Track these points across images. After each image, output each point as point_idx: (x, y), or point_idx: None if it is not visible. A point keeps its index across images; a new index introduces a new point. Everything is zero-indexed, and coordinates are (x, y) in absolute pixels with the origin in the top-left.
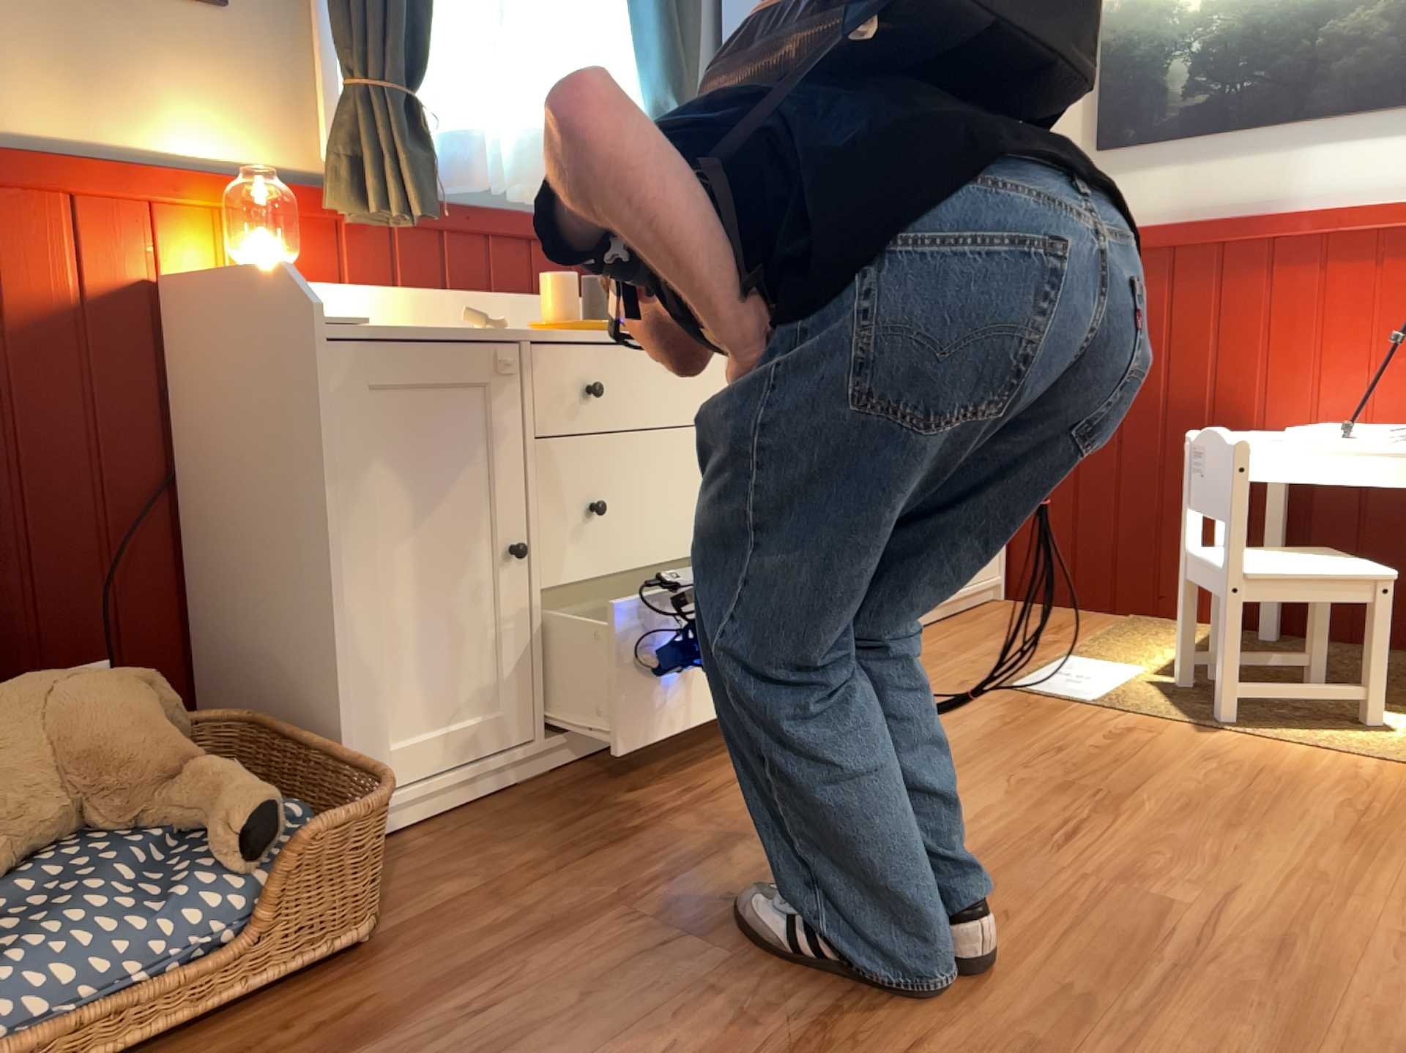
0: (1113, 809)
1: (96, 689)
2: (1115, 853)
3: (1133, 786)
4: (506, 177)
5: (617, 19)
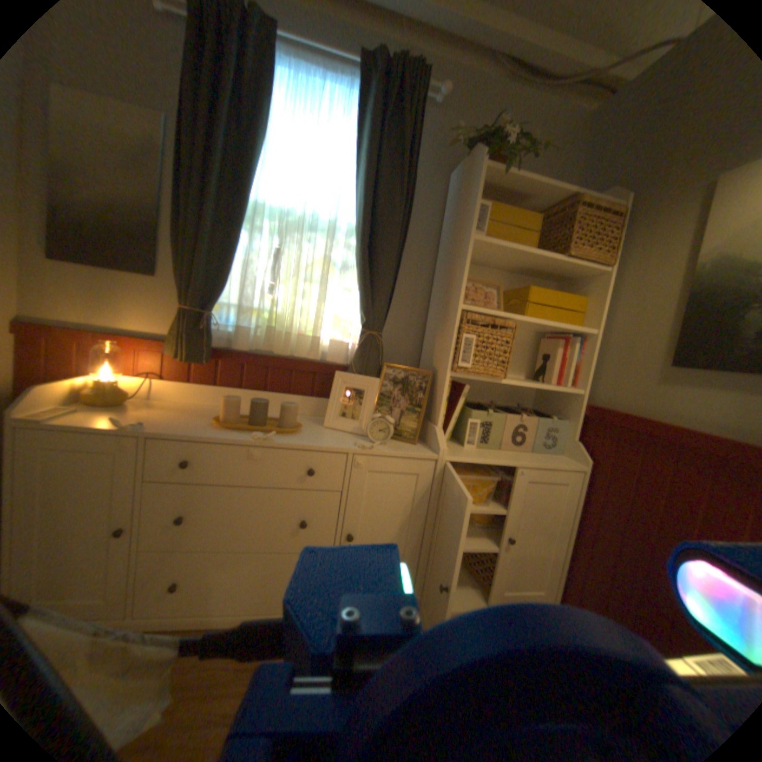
0: None
1: None
2: None
3: None
4: (269, 345)
5: (352, 276)
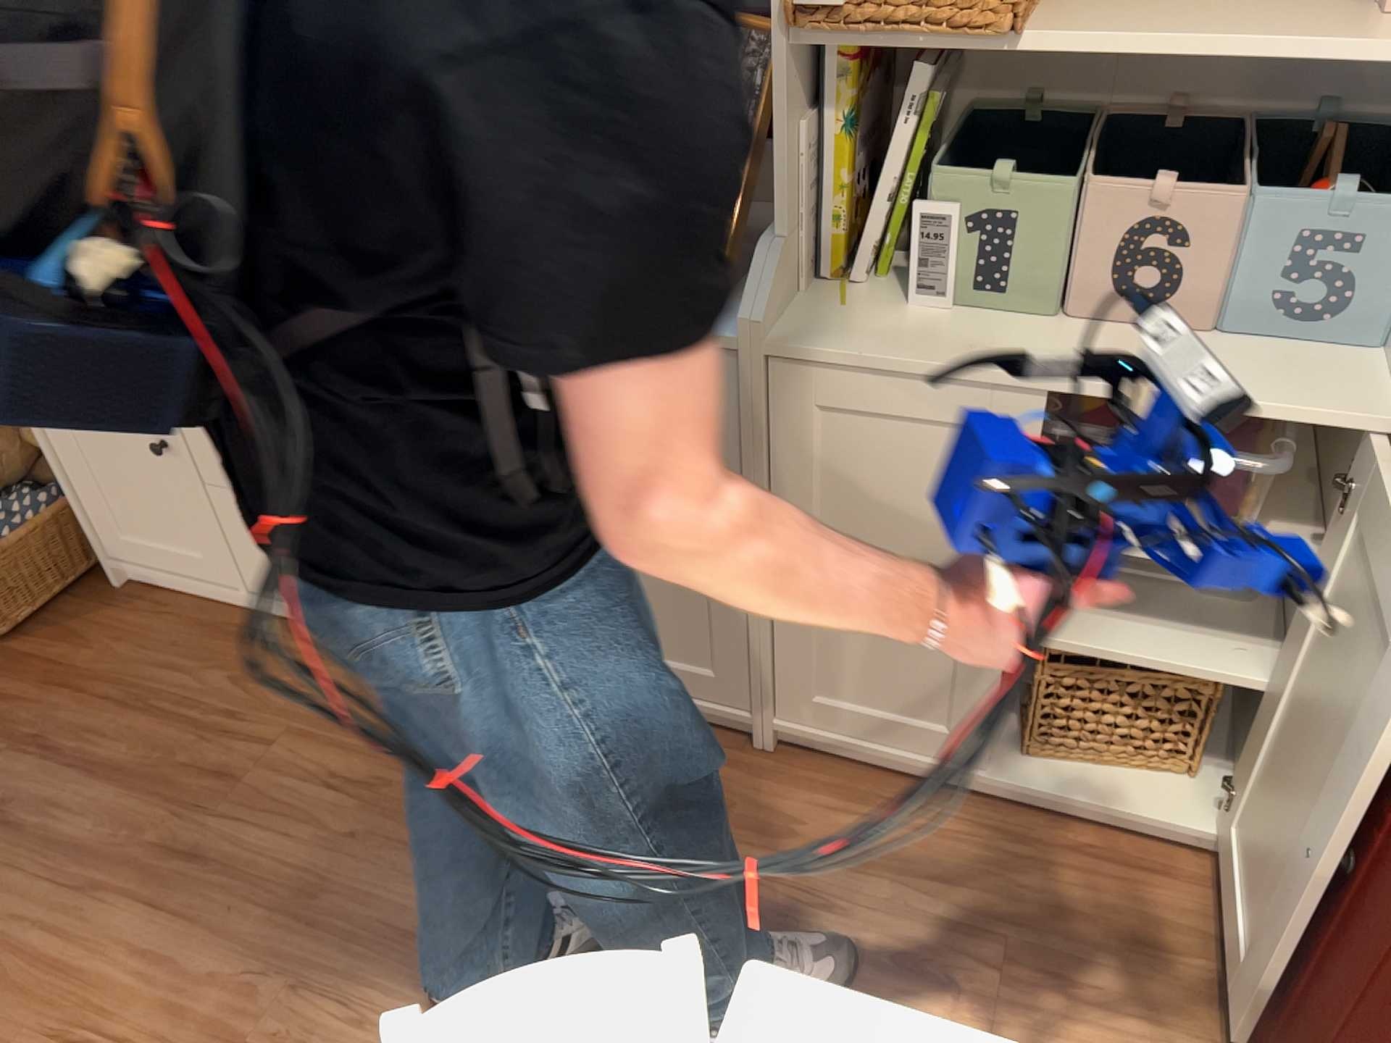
0: None
1: None
2: None
3: None
4: None
5: None
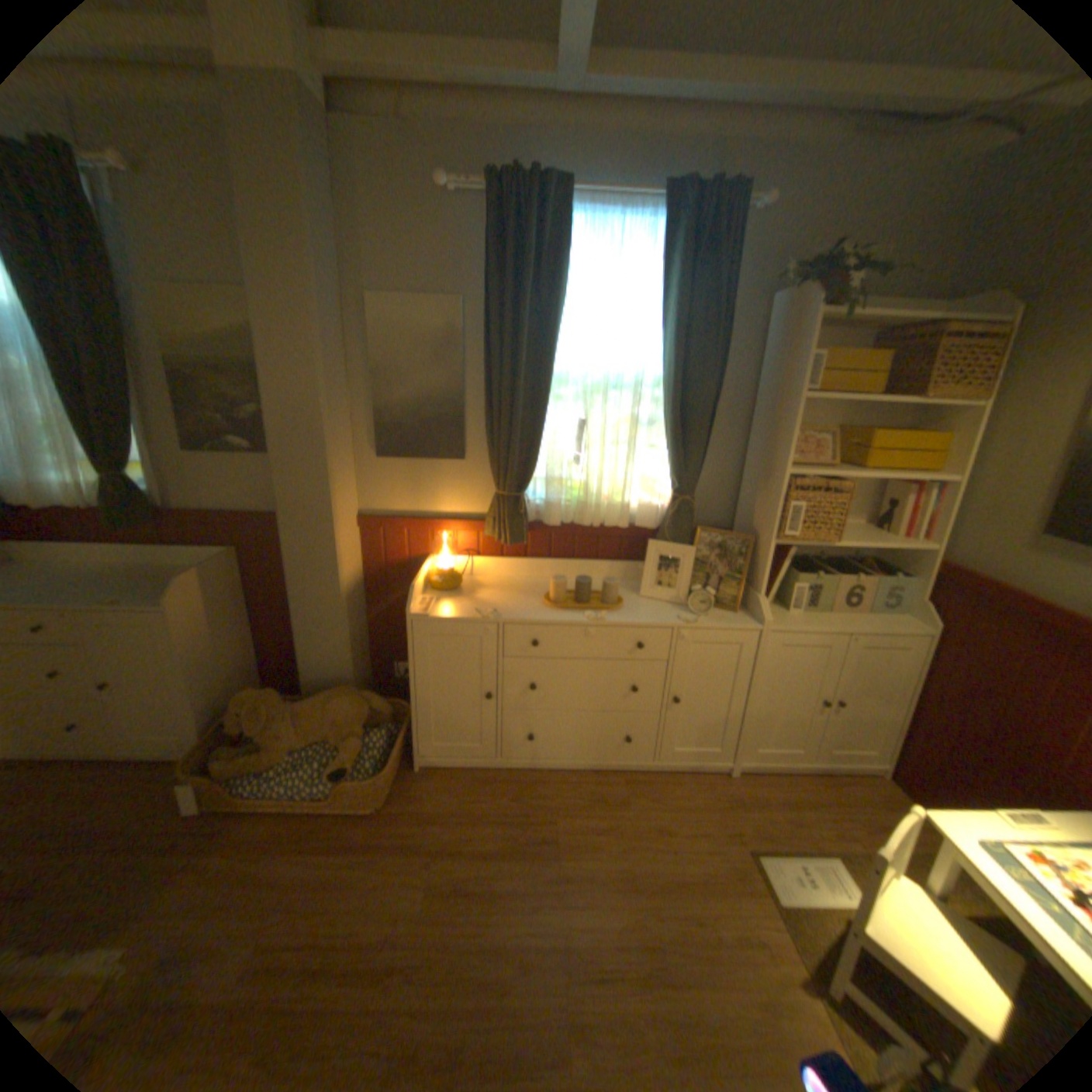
0: (651, 988)
1: (341, 705)
2: (602, 1013)
3: (685, 986)
4: (576, 516)
5: (658, 434)
